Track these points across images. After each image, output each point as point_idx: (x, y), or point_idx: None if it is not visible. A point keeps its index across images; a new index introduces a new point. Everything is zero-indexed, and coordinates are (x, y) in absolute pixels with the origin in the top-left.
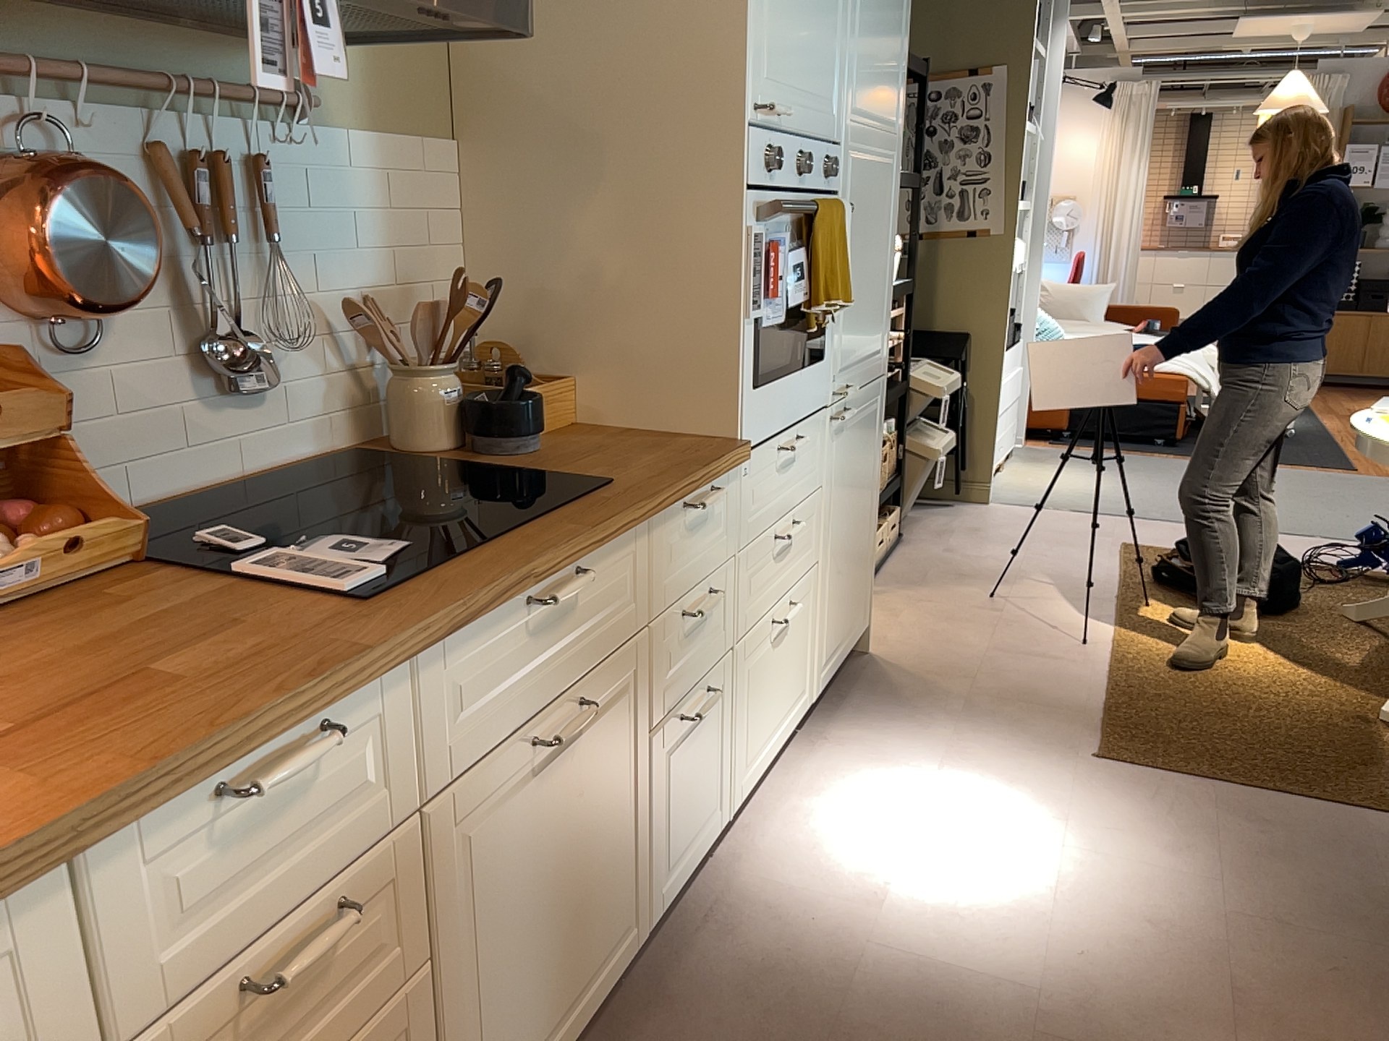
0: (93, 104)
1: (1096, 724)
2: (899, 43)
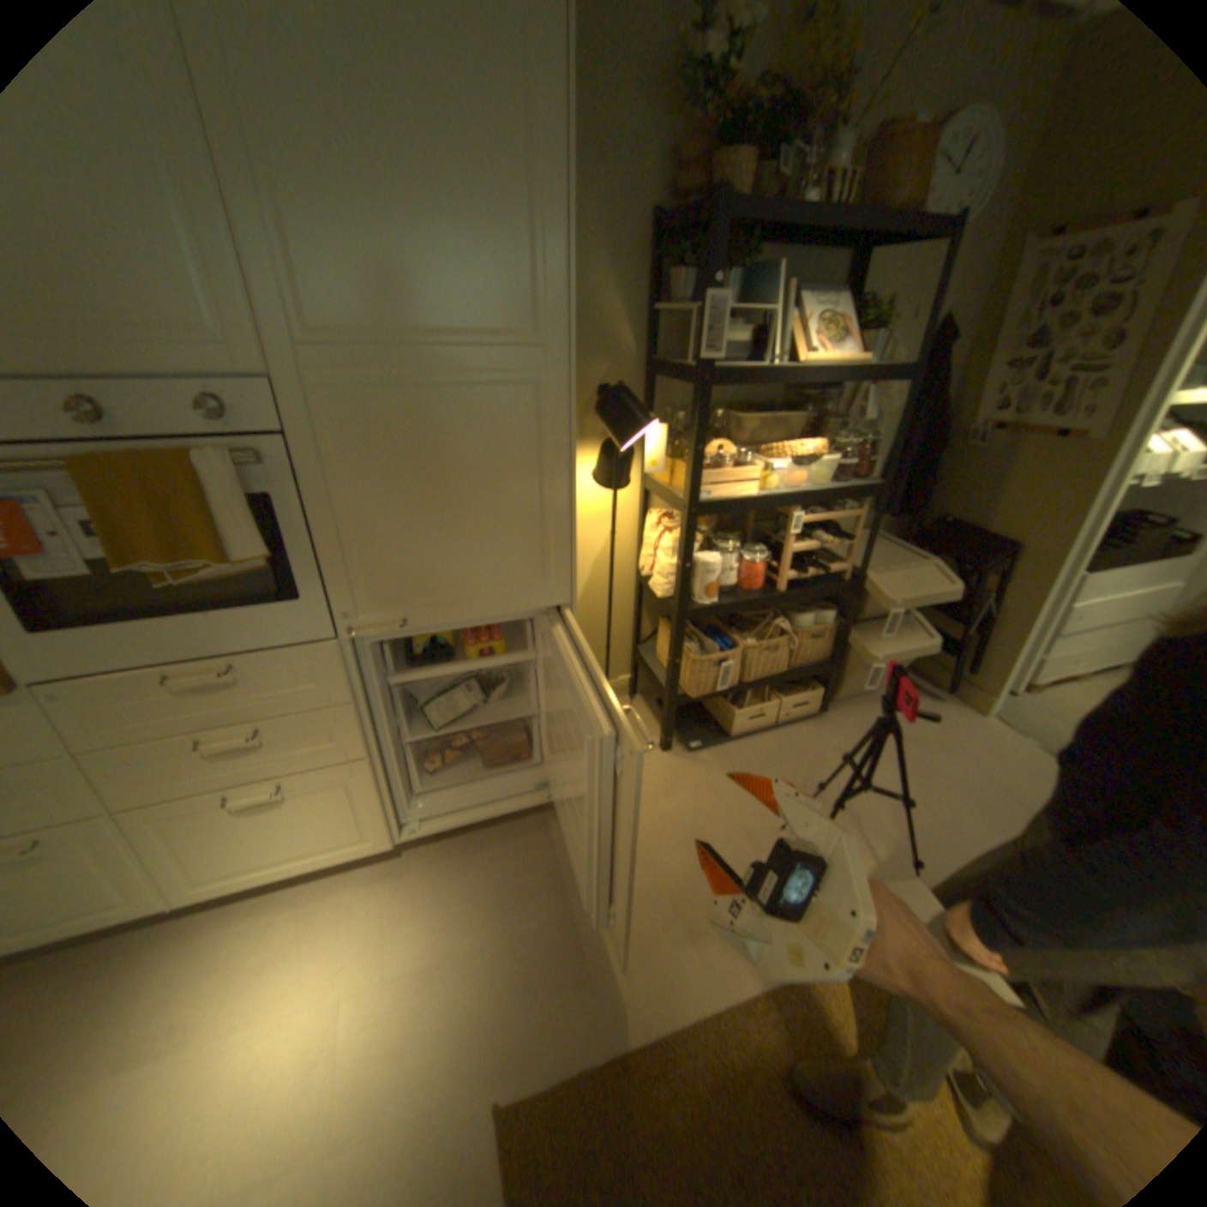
0: None
1: (575, 1072)
2: (509, 213)
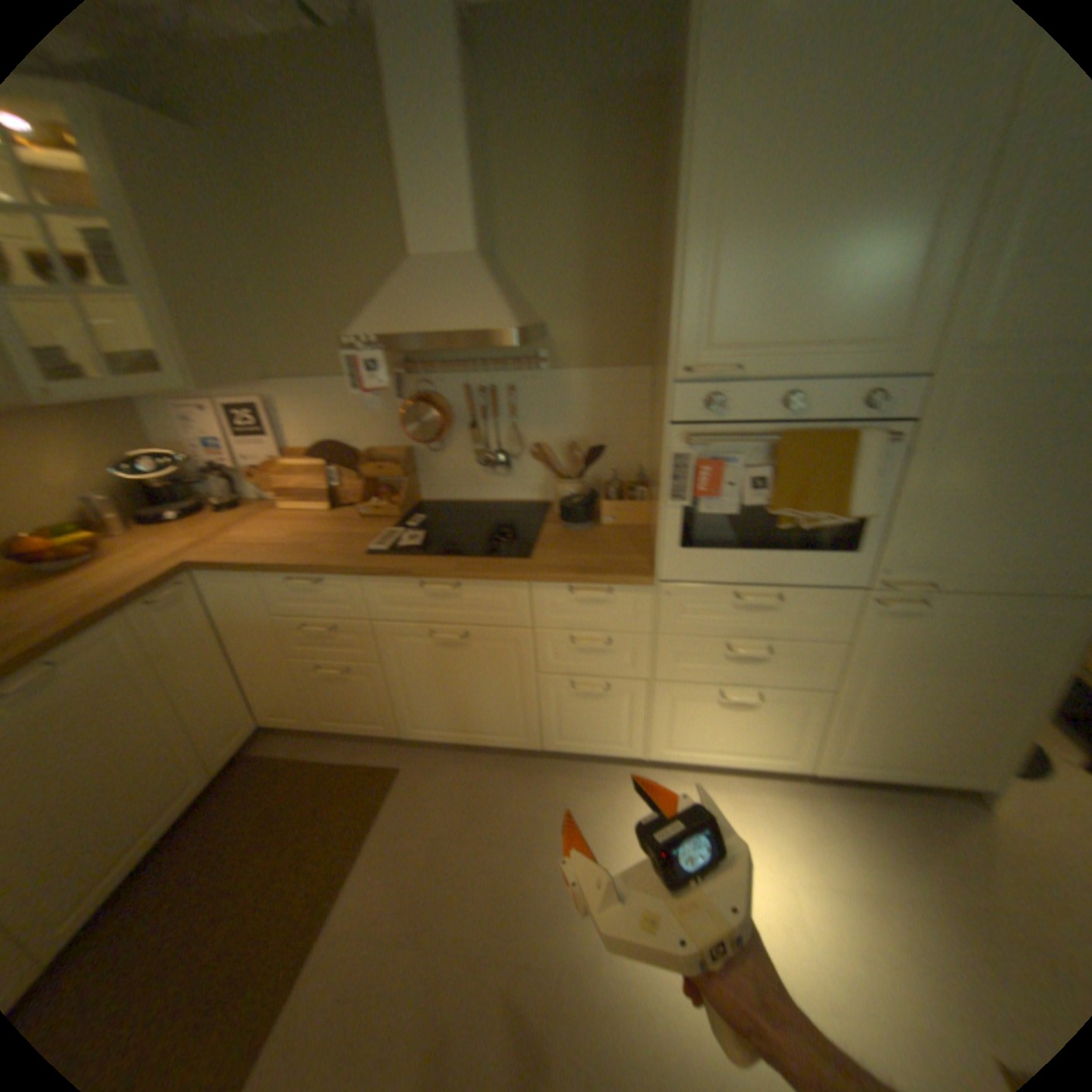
0: (449, 374)
1: None
2: None
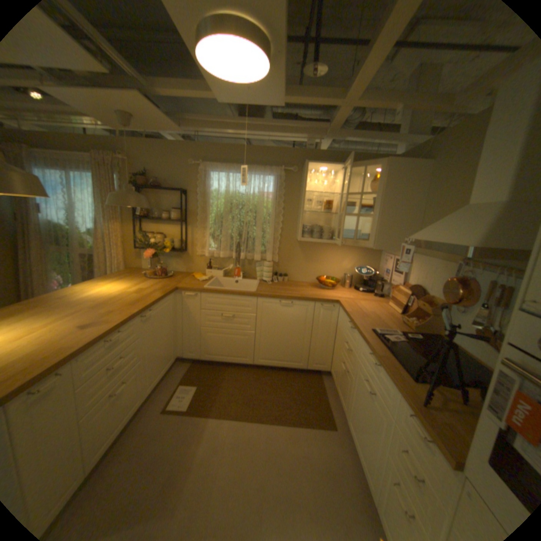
0: (488, 271)
1: None
2: None
